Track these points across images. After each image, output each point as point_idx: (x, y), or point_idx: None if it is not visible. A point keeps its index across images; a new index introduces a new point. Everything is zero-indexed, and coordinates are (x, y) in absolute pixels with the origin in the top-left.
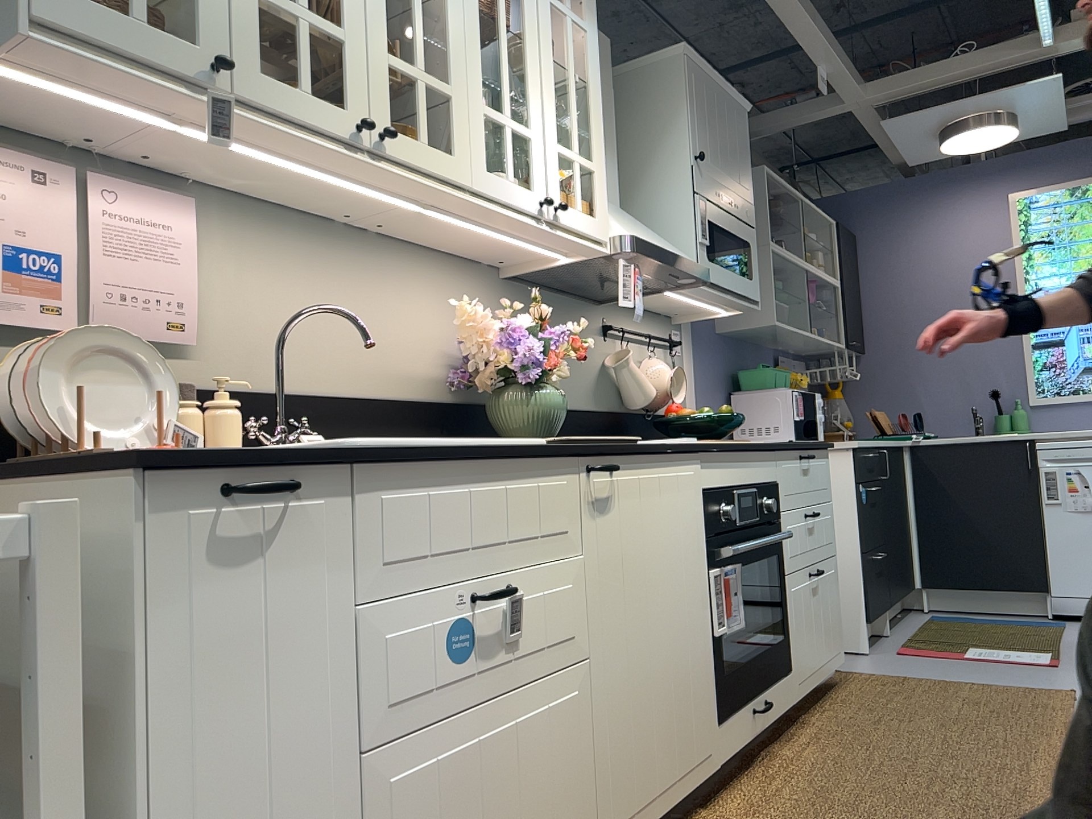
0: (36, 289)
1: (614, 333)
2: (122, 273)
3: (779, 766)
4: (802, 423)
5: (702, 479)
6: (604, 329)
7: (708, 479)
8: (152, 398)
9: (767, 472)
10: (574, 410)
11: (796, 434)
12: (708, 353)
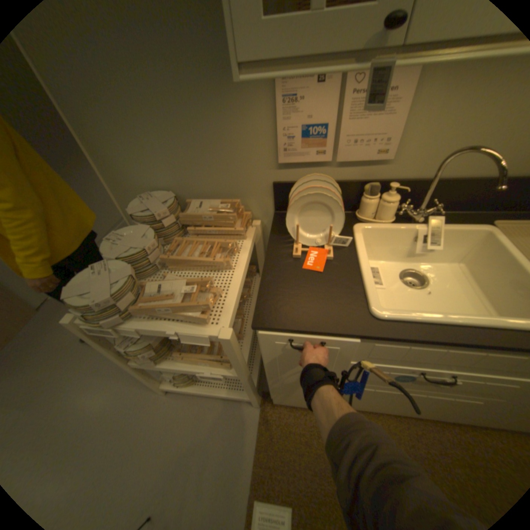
0: (315, 144)
1: None
2: (357, 128)
3: None
4: None
5: None
6: None
7: None
8: (339, 215)
9: None
10: None
11: None
12: None
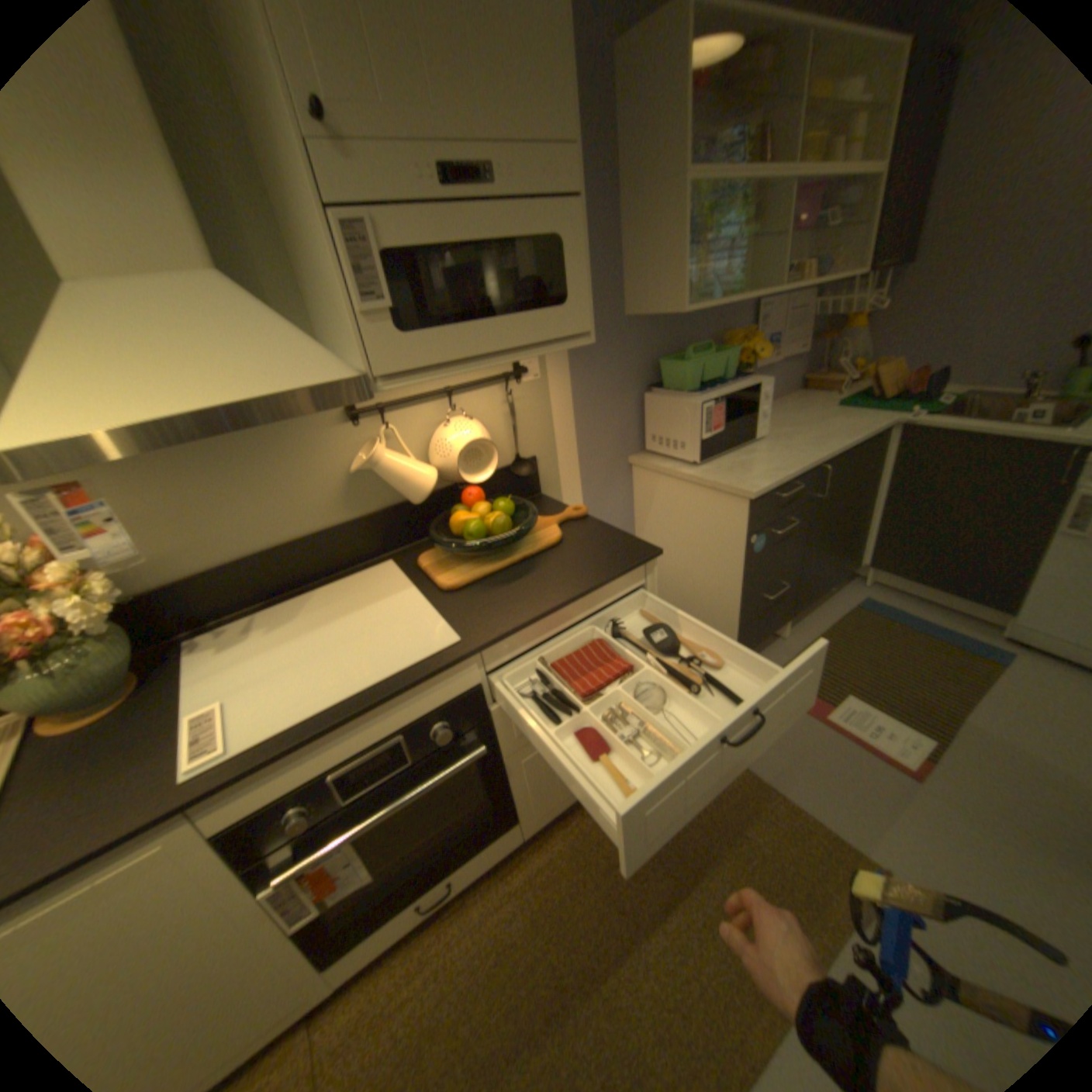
0: None
1: (368, 410)
2: None
3: (446, 942)
4: (715, 438)
5: (199, 830)
6: (343, 416)
7: (219, 820)
8: None
9: (440, 696)
10: (294, 541)
11: (703, 453)
12: (598, 352)
